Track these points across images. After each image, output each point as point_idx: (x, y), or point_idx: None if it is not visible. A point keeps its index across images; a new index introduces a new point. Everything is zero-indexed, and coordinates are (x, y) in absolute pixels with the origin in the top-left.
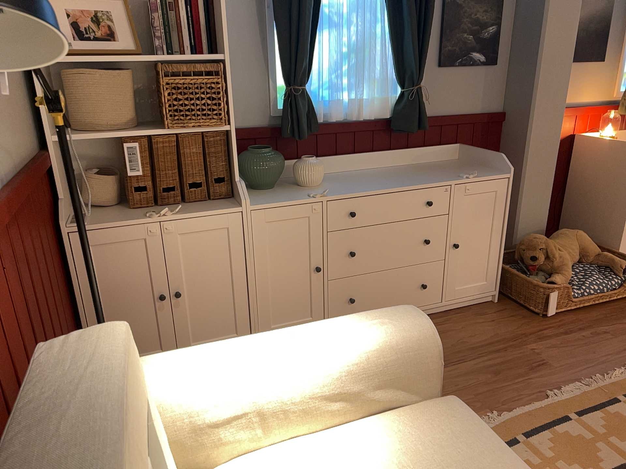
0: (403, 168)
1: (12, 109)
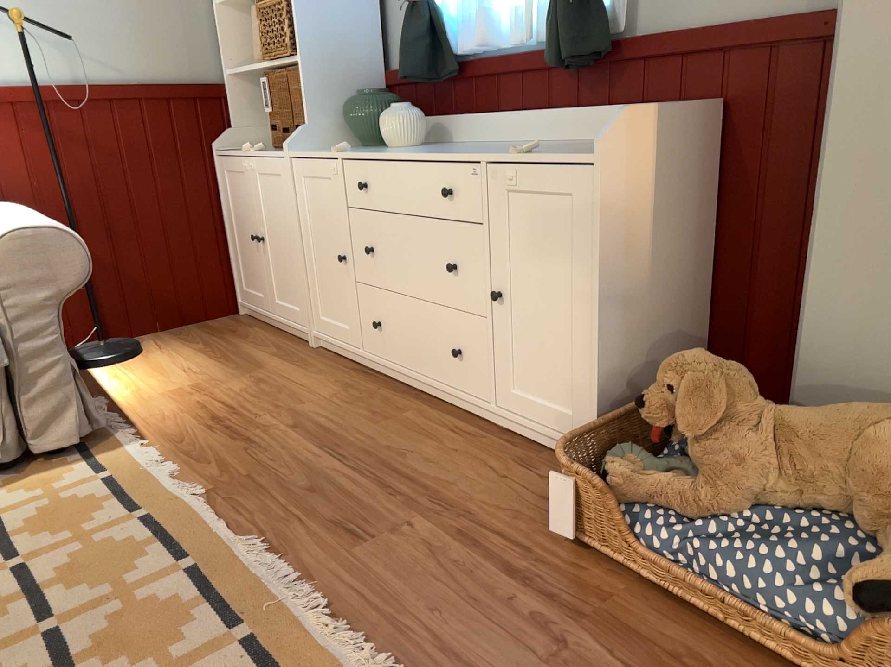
0: (567, 143)
1: (159, 43)
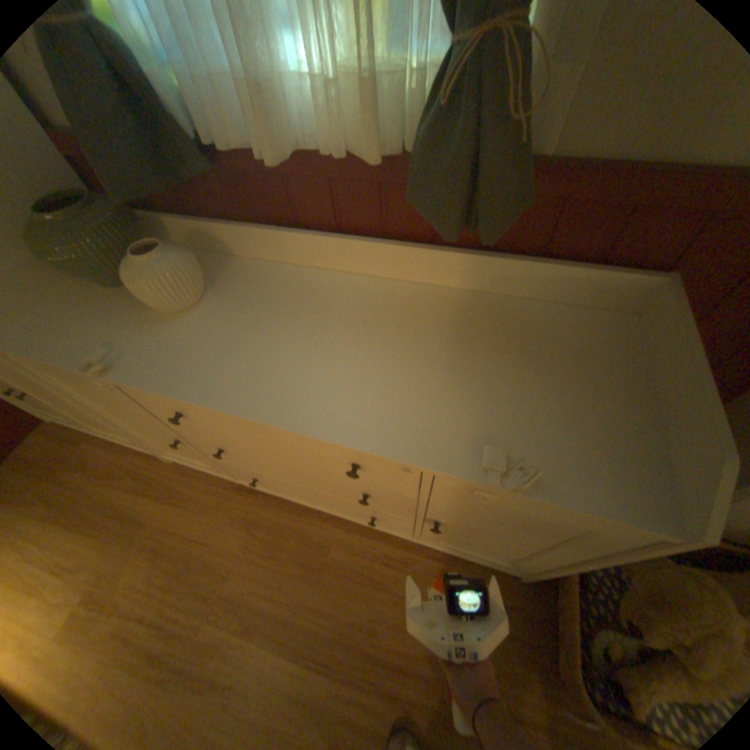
0: (443, 298)
1: None
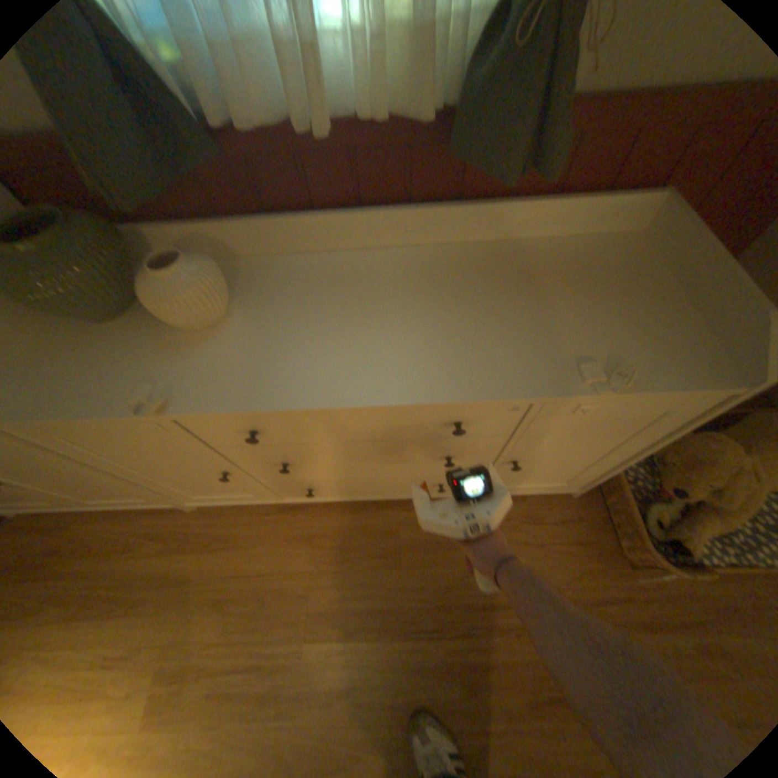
0: (478, 252)
1: None
